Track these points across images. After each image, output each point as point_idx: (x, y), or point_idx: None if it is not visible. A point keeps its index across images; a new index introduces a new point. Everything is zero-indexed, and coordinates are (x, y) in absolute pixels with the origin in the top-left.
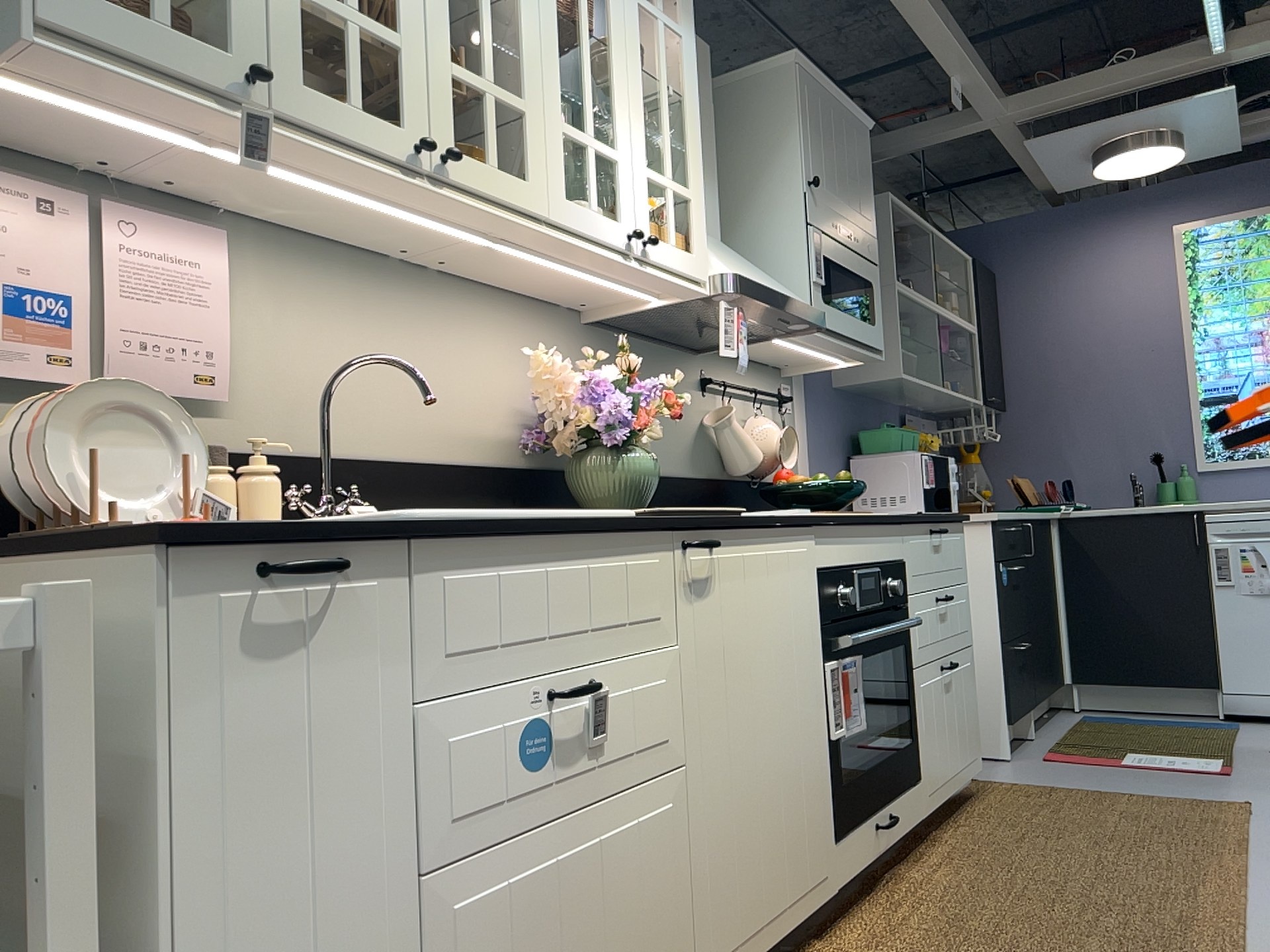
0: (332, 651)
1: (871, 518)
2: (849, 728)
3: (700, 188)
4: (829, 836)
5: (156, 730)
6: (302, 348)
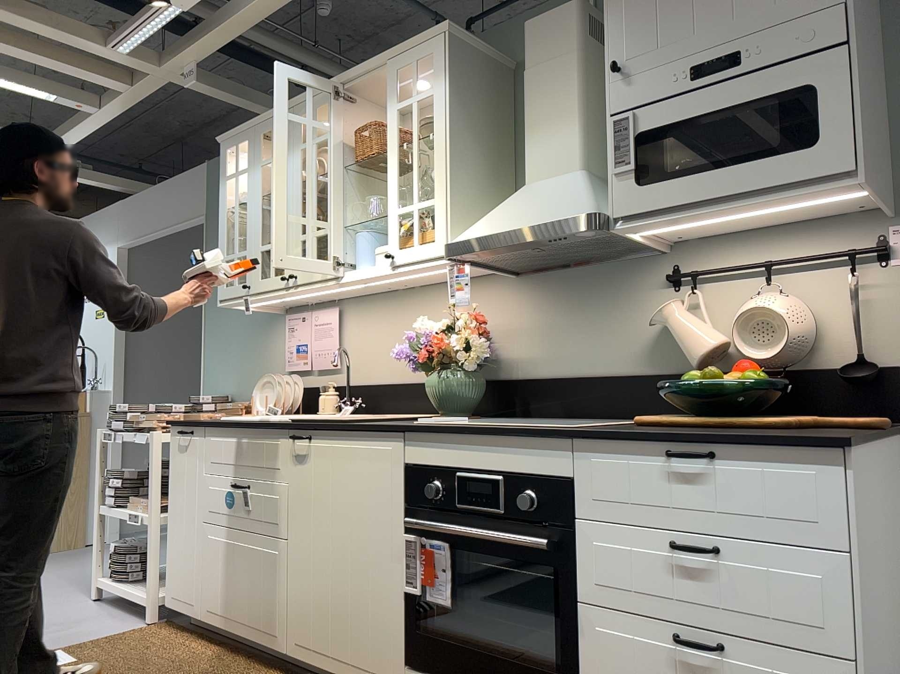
0: (191, 454)
1: (482, 429)
2: (430, 595)
3: (441, 191)
4: (396, 655)
5: (170, 463)
6: (364, 341)
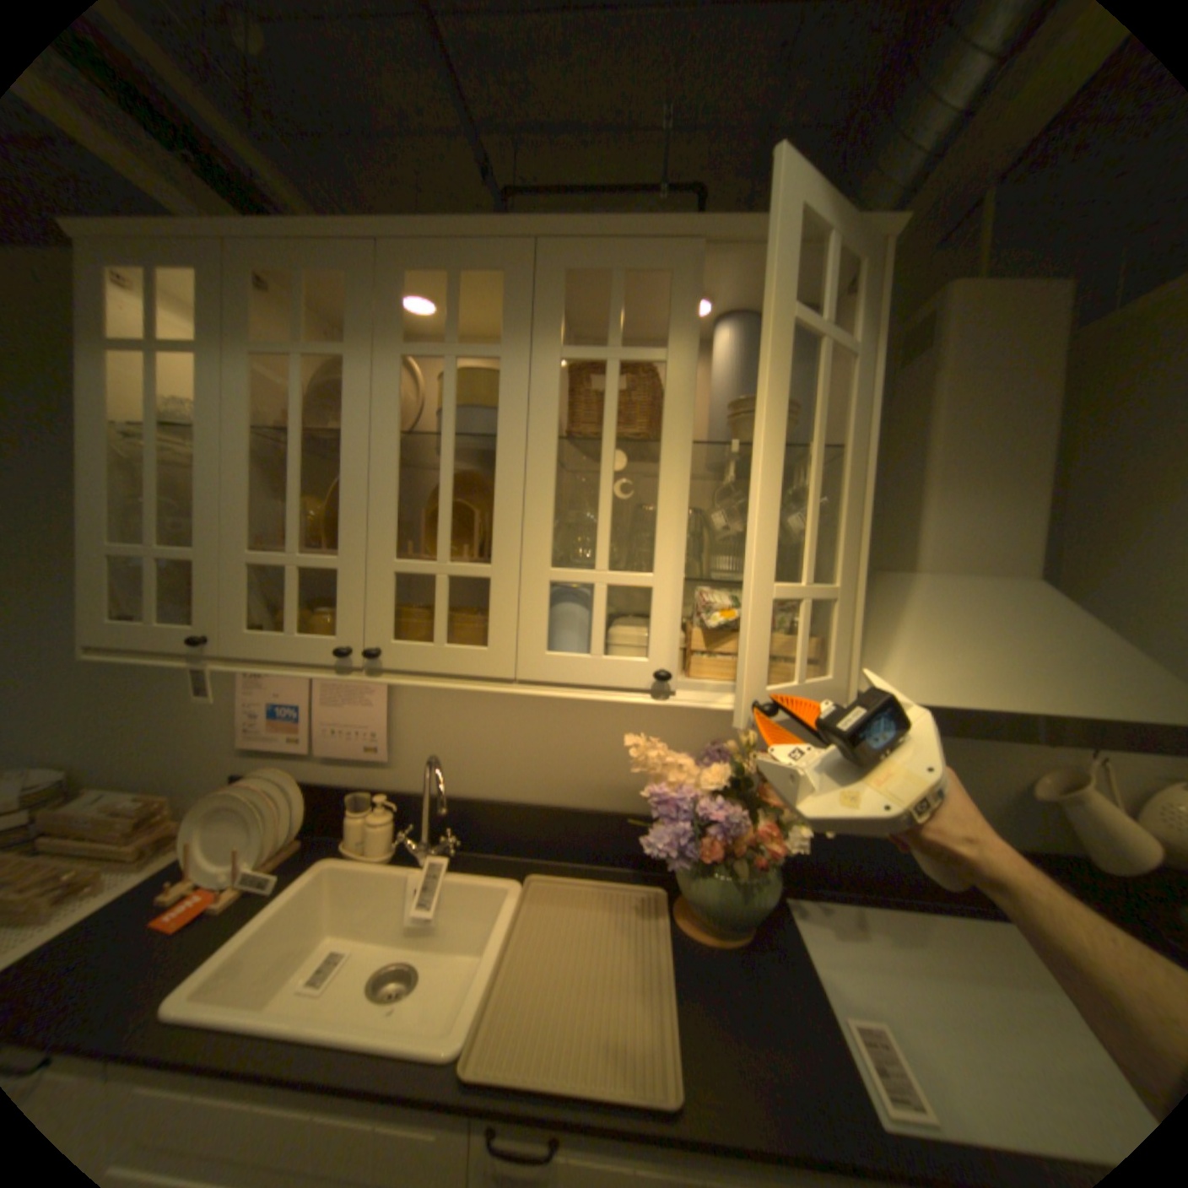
0: None
1: None
2: None
3: (848, 576)
4: None
5: None
6: (451, 722)
